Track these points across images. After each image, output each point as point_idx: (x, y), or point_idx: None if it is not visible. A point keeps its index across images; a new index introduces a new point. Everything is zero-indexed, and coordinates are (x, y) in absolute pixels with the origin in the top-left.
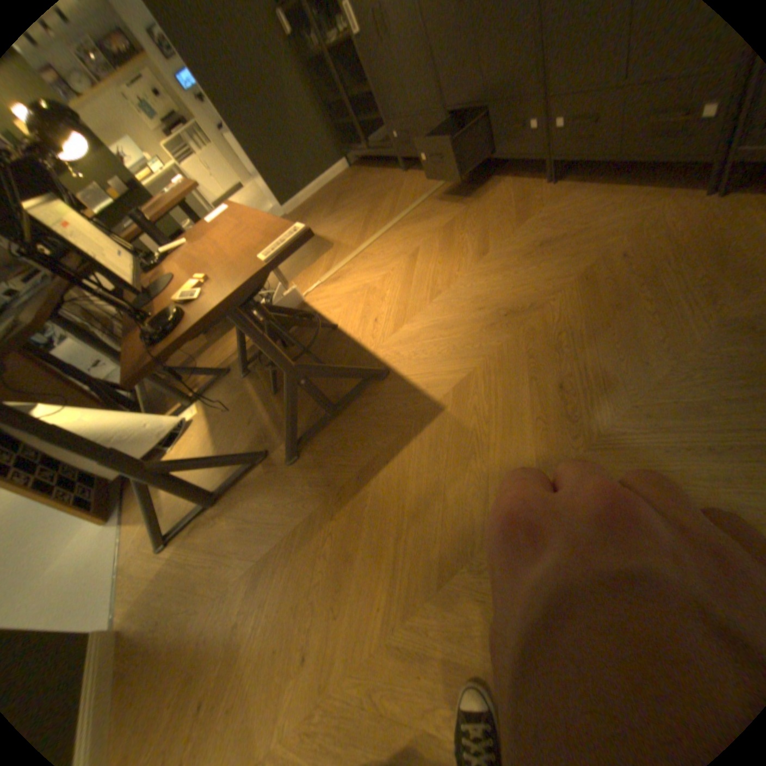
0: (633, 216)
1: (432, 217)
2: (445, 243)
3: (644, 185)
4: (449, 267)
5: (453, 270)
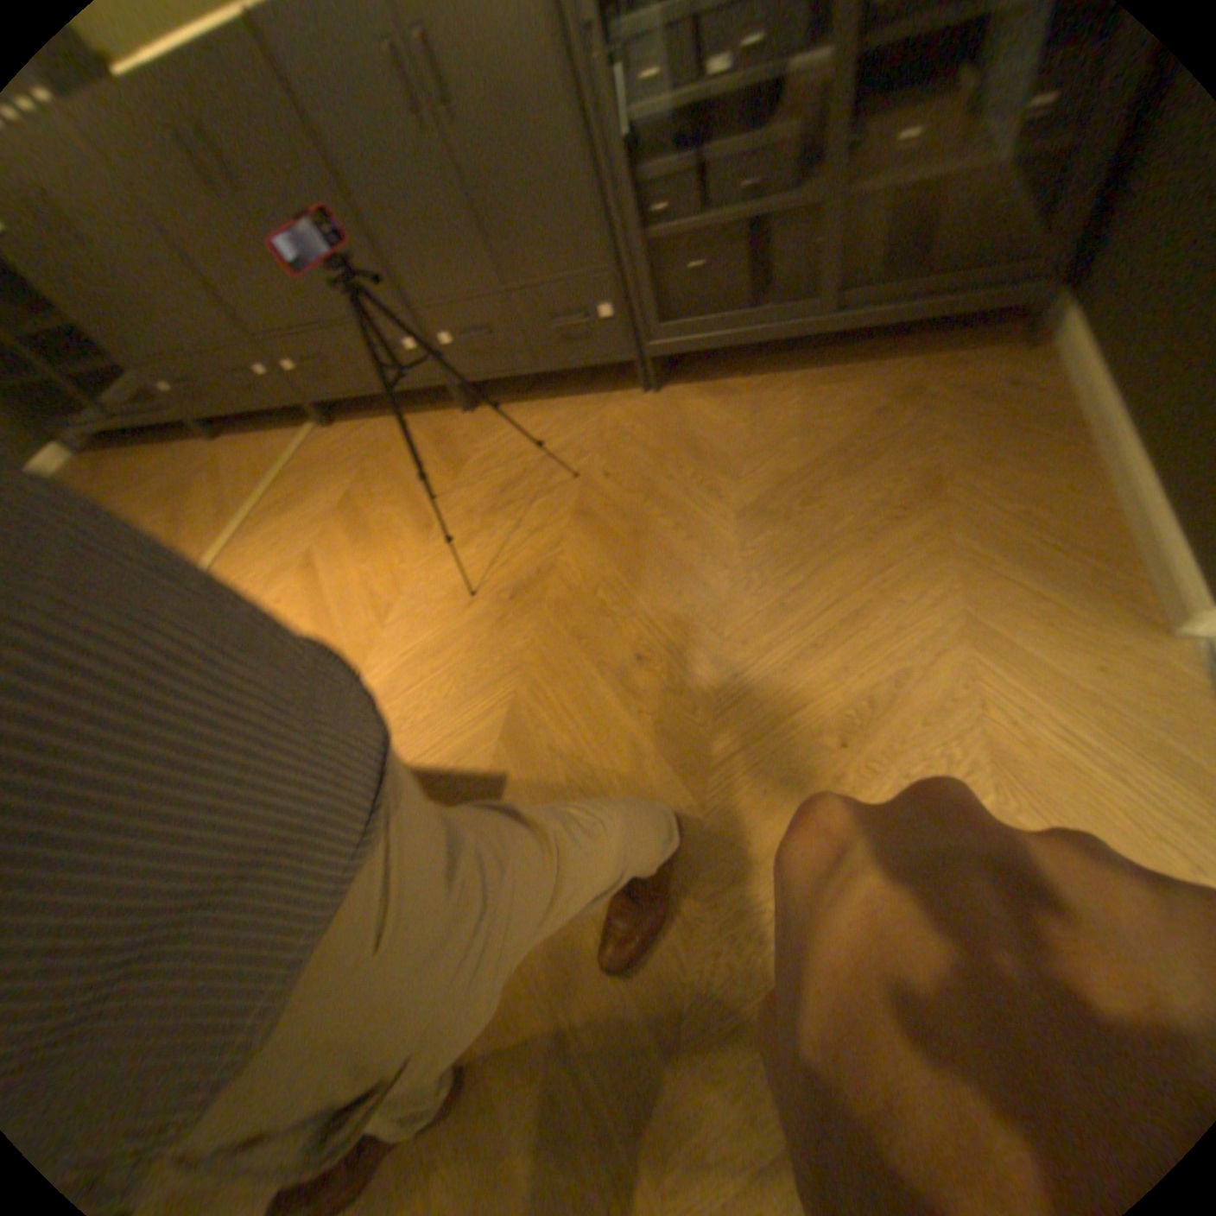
0: (586, 429)
1: (307, 497)
2: (354, 530)
3: (576, 393)
4: (383, 562)
5: (393, 565)
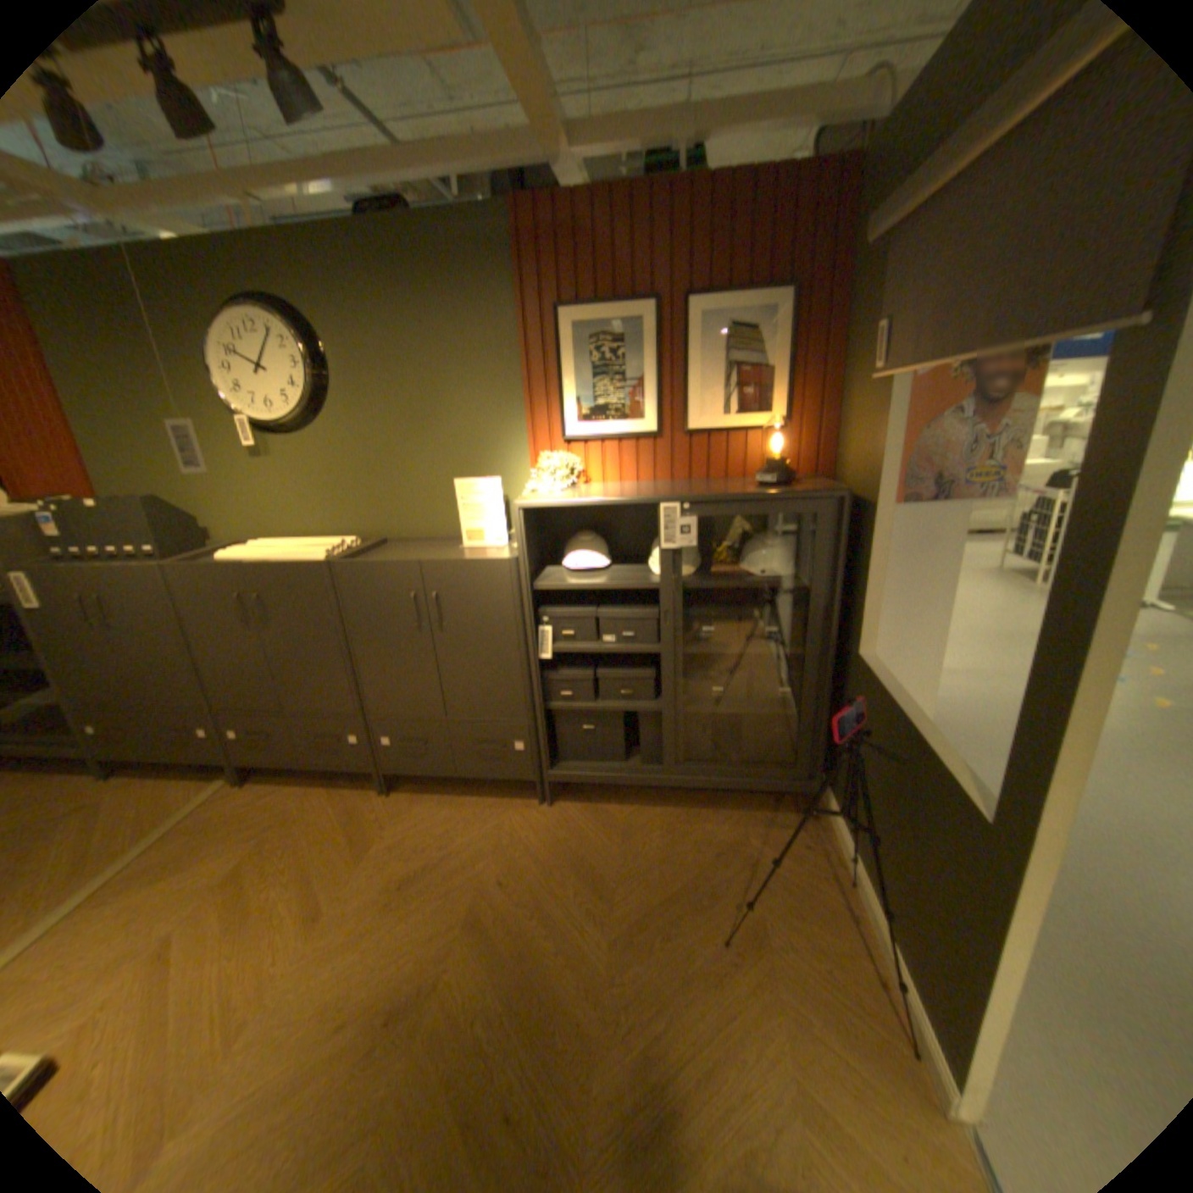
0: (486, 834)
1: (189, 866)
2: (230, 915)
3: (482, 796)
4: (250, 962)
5: (261, 967)
